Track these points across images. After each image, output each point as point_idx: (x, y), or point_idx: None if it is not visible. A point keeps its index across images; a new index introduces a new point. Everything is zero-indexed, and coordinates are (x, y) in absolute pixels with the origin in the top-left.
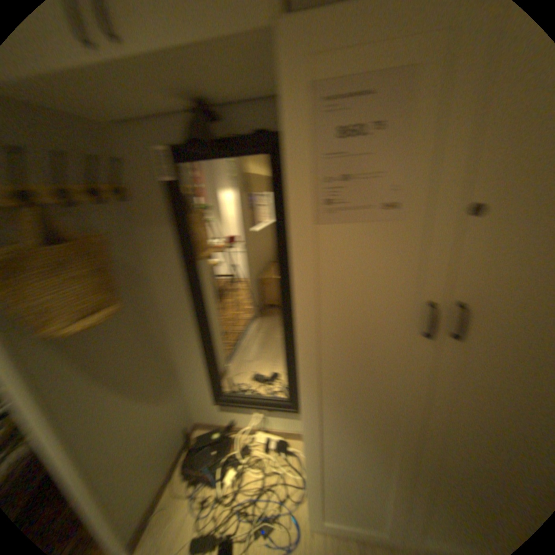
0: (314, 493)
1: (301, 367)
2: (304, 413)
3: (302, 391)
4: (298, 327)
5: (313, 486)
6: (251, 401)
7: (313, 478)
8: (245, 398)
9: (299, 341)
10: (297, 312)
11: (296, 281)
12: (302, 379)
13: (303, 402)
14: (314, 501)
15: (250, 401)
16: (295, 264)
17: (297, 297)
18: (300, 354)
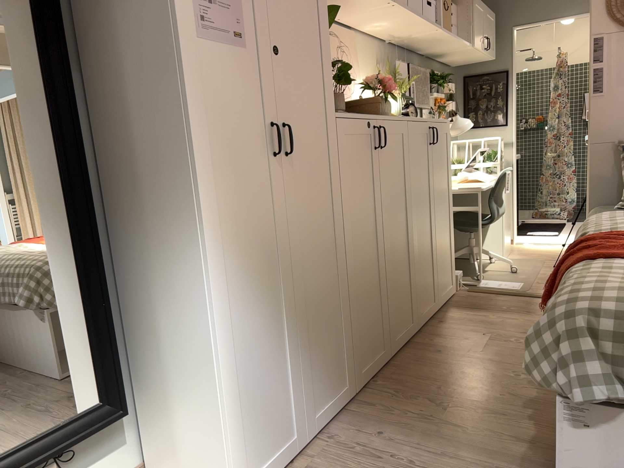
0: (229, 429)
1: (197, 209)
2: (206, 282)
3: (201, 246)
4: (190, 152)
5: (227, 414)
6: (22, 456)
7: (225, 398)
8: (4, 462)
9: (192, 171)
10: (187, 132)
11: (182, 93)
12: (199, 228)
13: (203, 264)
14: (231, 445)
15: (18, 461)
16: (181, 73)
17: (185, 113)
18: (194, 190)
